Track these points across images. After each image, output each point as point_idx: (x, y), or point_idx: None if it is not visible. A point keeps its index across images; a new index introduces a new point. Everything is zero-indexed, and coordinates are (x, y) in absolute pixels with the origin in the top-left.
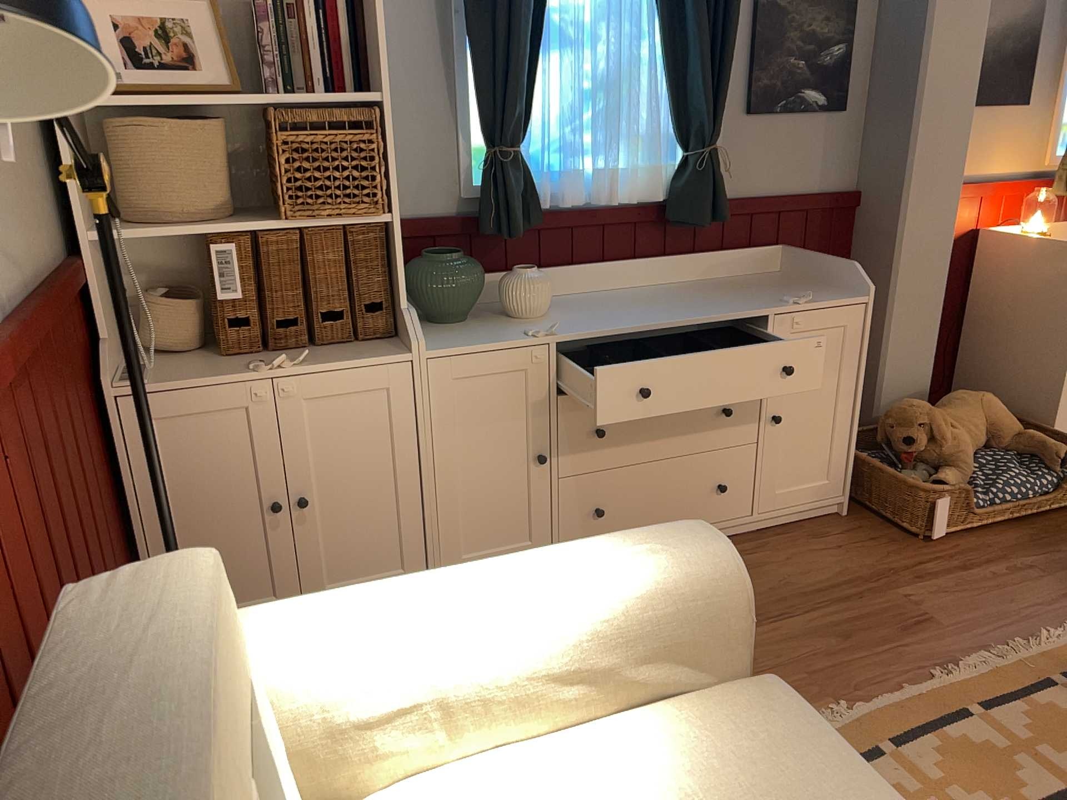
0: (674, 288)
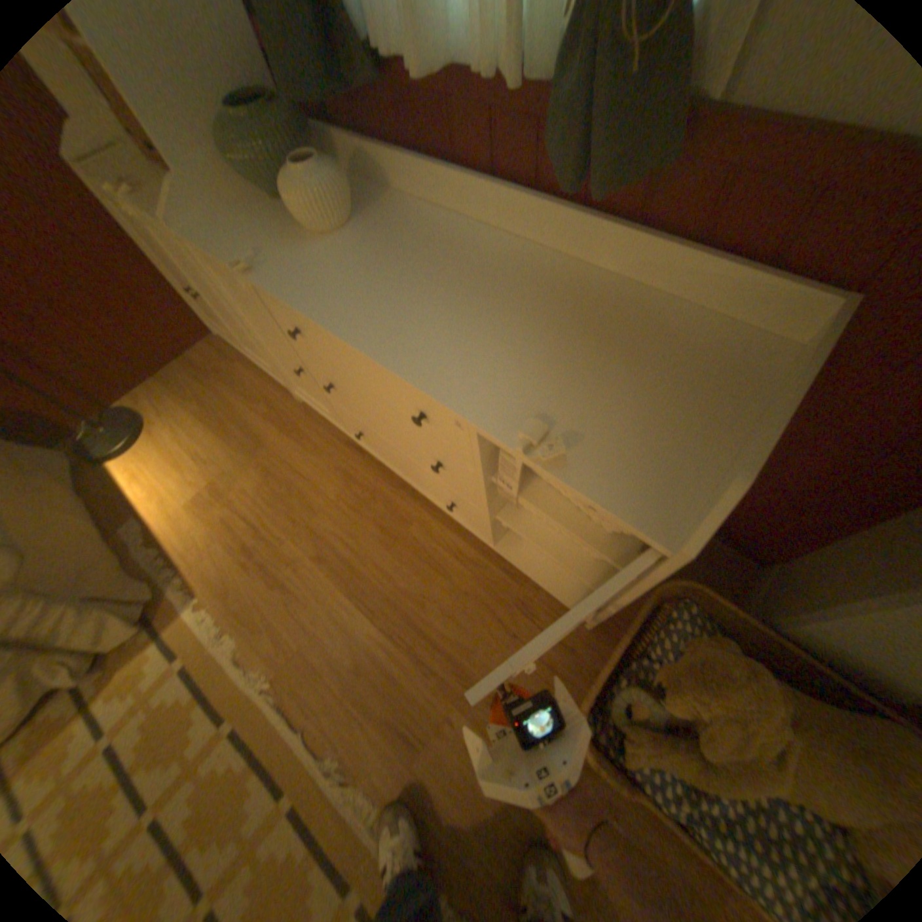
0: (554, 267)
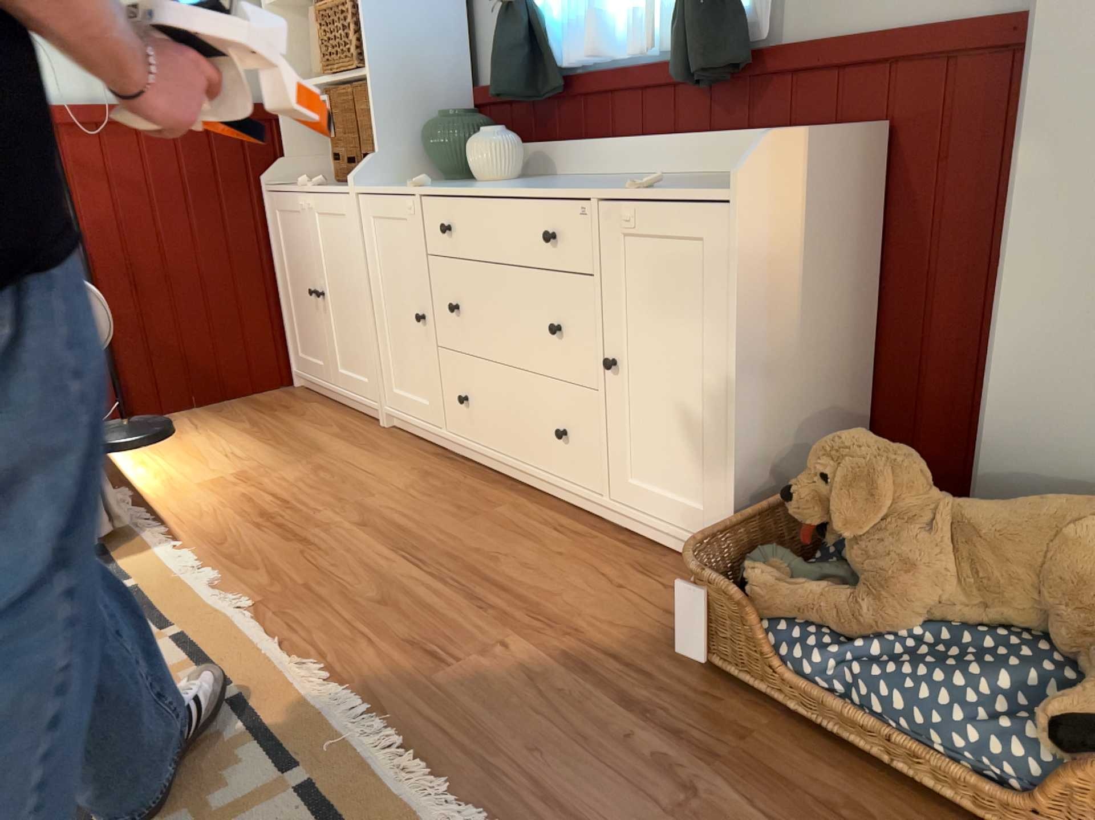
0: (680, 176)
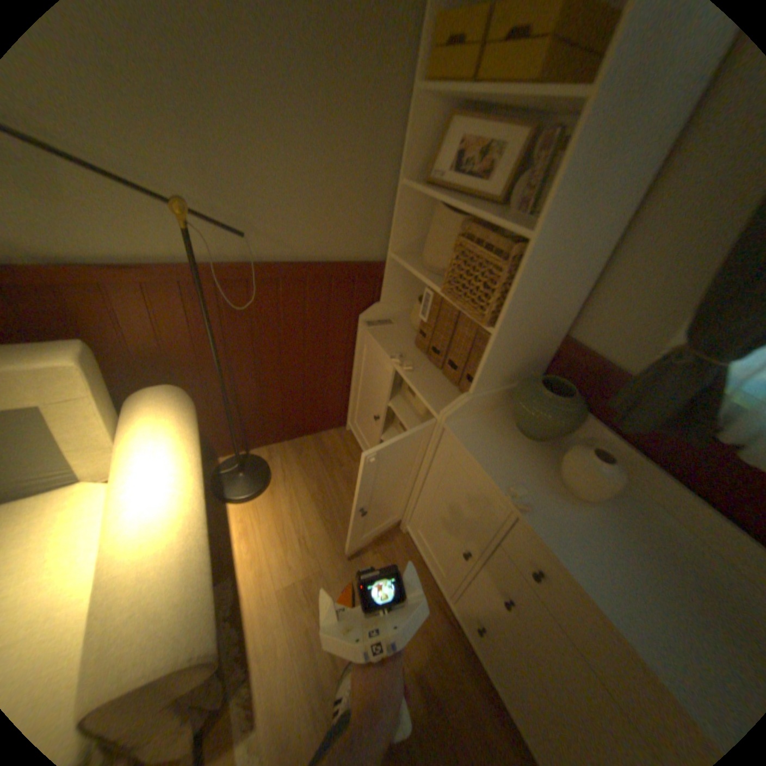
0: None
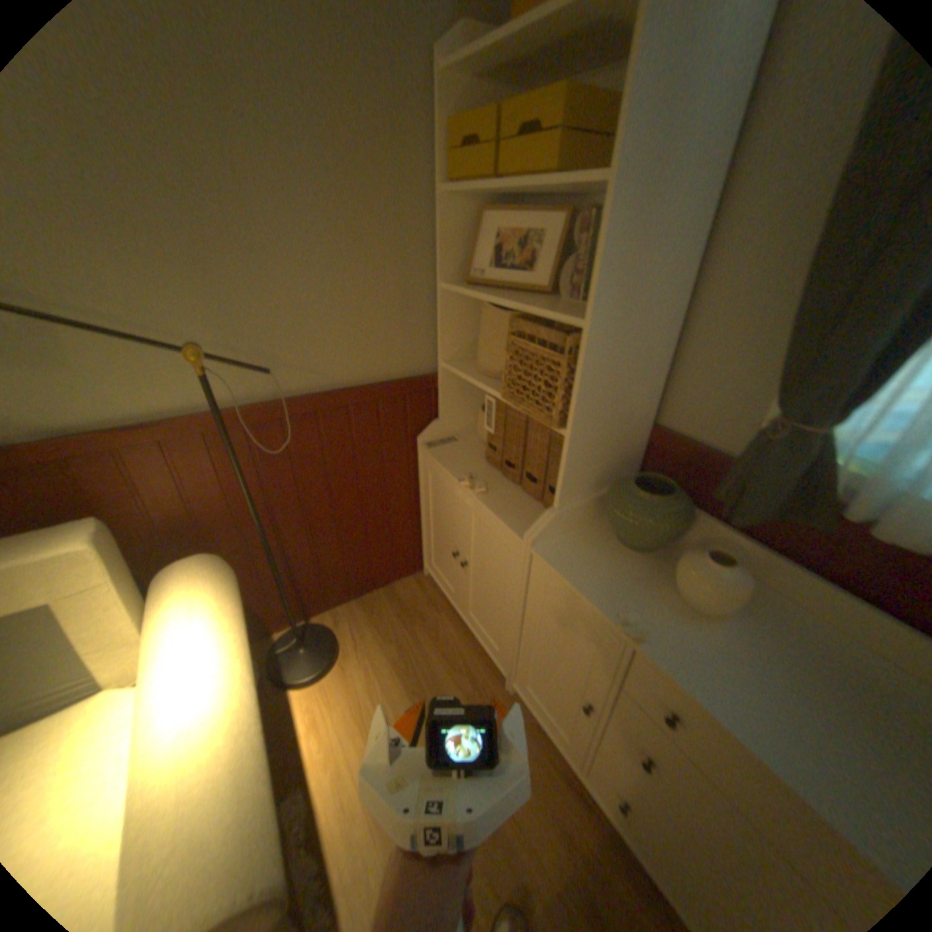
0: None
